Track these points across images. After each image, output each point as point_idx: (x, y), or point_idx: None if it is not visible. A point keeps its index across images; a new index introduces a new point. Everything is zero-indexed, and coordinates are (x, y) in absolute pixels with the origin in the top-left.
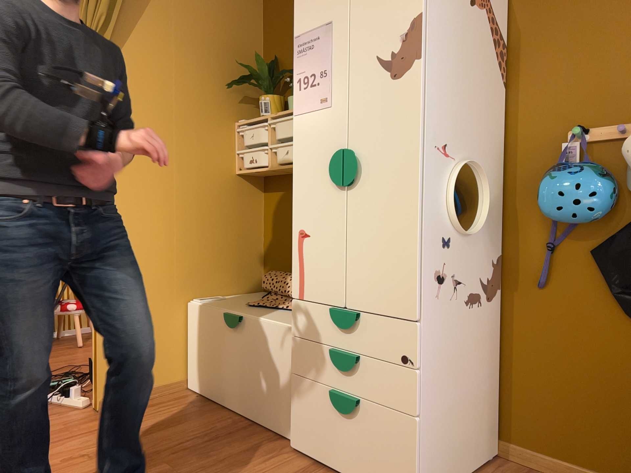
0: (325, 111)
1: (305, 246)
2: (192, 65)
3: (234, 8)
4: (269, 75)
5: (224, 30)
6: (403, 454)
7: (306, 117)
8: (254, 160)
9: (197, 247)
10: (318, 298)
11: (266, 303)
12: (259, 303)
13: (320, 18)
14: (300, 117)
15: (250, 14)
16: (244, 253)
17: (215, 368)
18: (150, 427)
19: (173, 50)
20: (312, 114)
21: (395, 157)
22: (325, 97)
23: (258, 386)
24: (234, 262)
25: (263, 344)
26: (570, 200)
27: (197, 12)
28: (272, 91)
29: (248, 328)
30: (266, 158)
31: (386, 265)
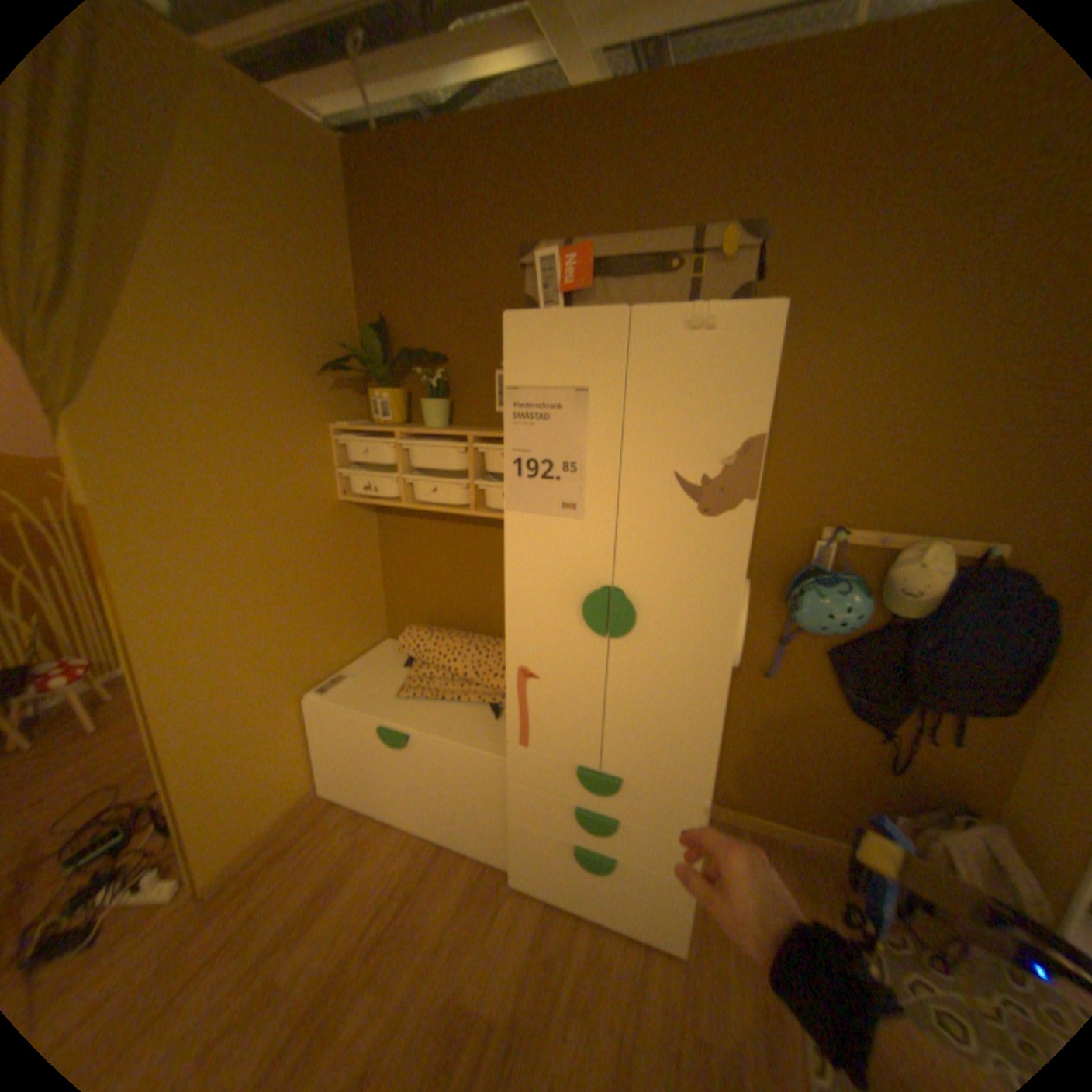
0: (570, 523)
1: (531, 688)
2: (250, 341)
3: (304, 224)
4: (384, 356)
5: (293, 268)
6: (673, 913)
7: (532, 520)
8: (372, 488)
9: (303, 621)
10: (552, 751)
11: (422, 686)
12: (416, 692)
13: (561, 373)
14: (520, 517)
15: (329, 234)
16: (362, 602)
17: (367, 782)
18: (305, 906)
19: (212, 319)
20: (543, 520)
21: (695, 619)
22: (570, 503)
23: (444, 811)
24: (352, 618)
25: (451, 770)
26: (838, 624)
27: (242, 235)
28: (390, 381)
29: (423, 749)
30: (394, 487)
31: (667, 738)
